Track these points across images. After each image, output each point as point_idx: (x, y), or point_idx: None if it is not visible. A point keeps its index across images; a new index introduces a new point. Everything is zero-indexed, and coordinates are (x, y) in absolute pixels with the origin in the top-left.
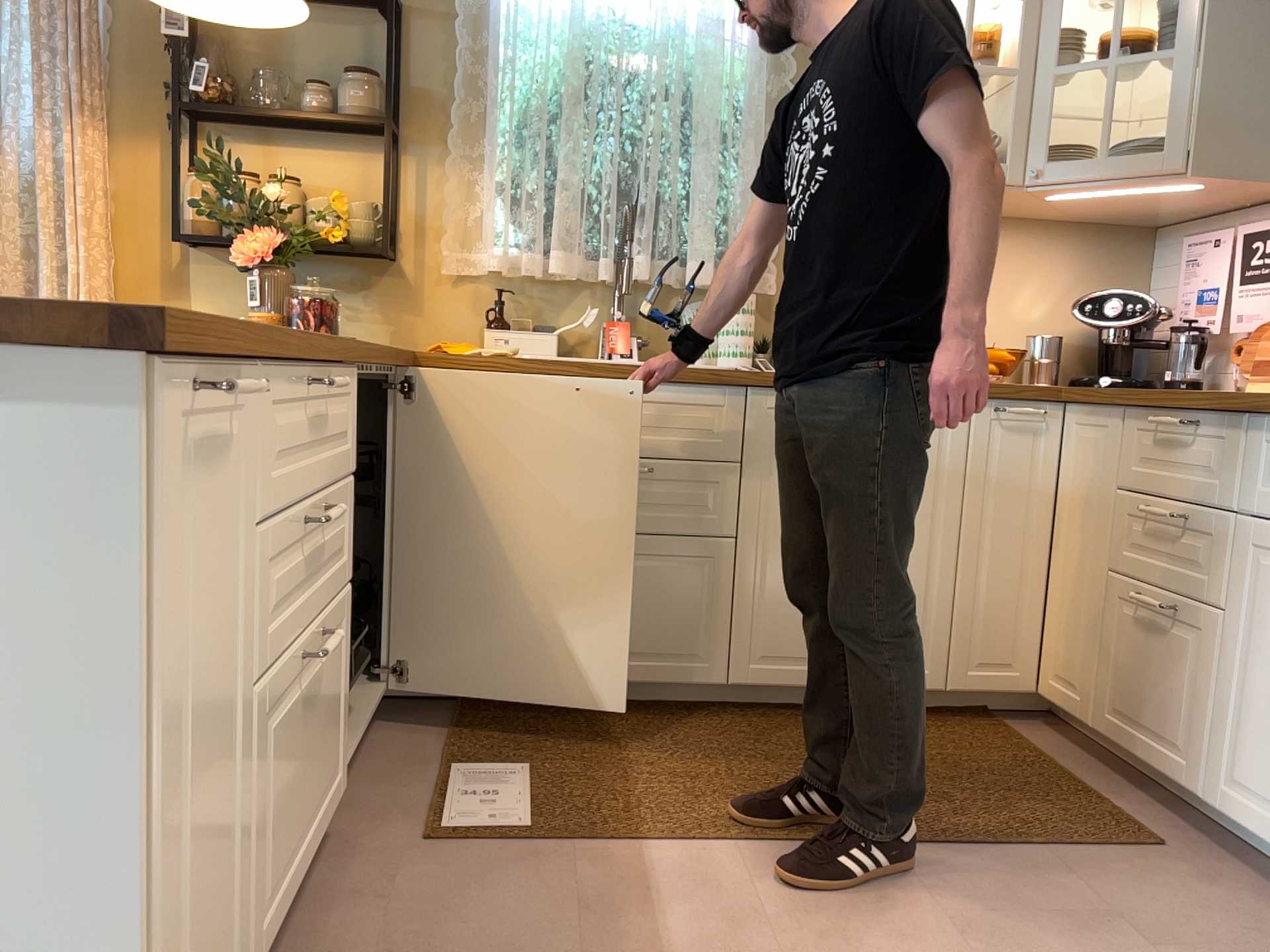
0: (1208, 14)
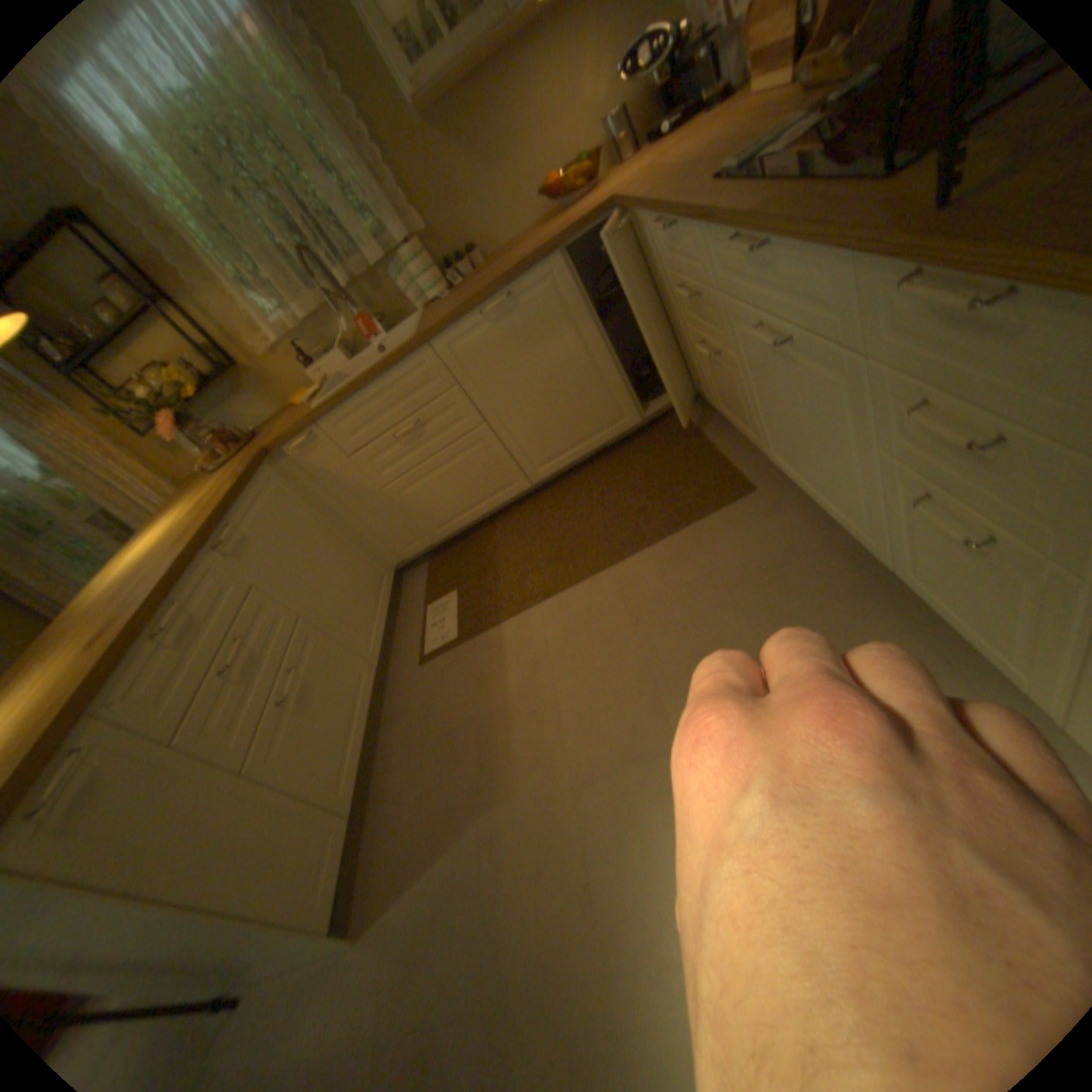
0: None
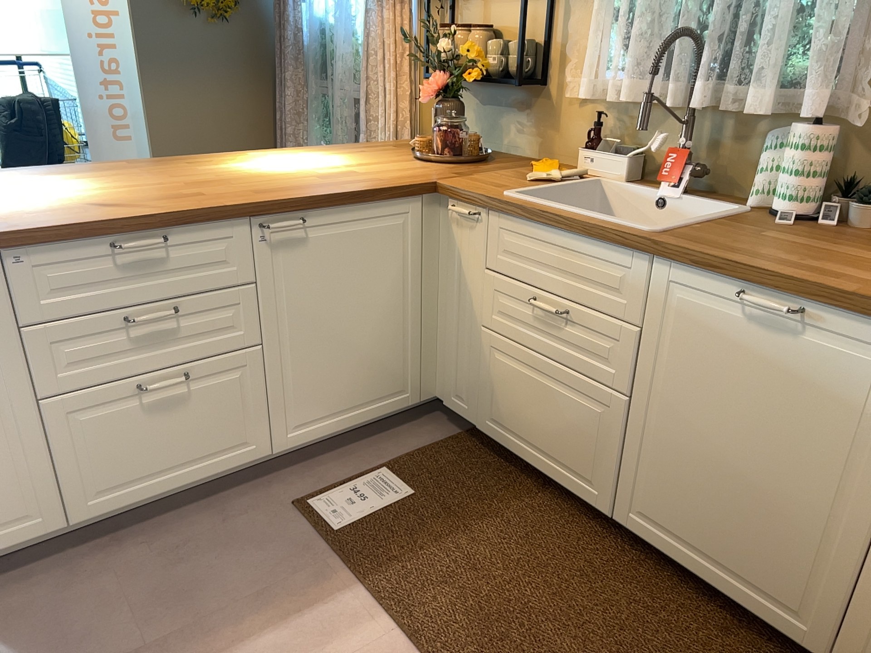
0: None
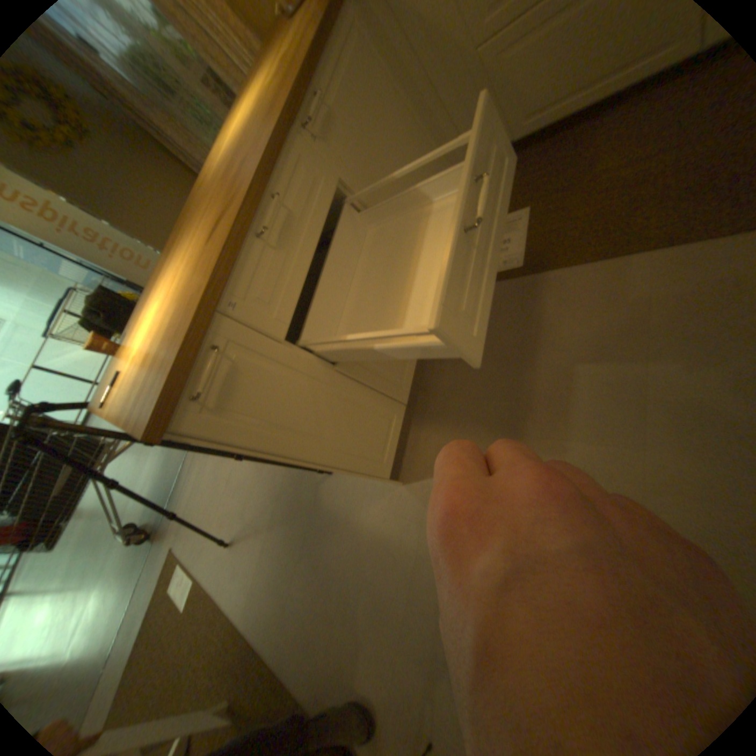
0: None
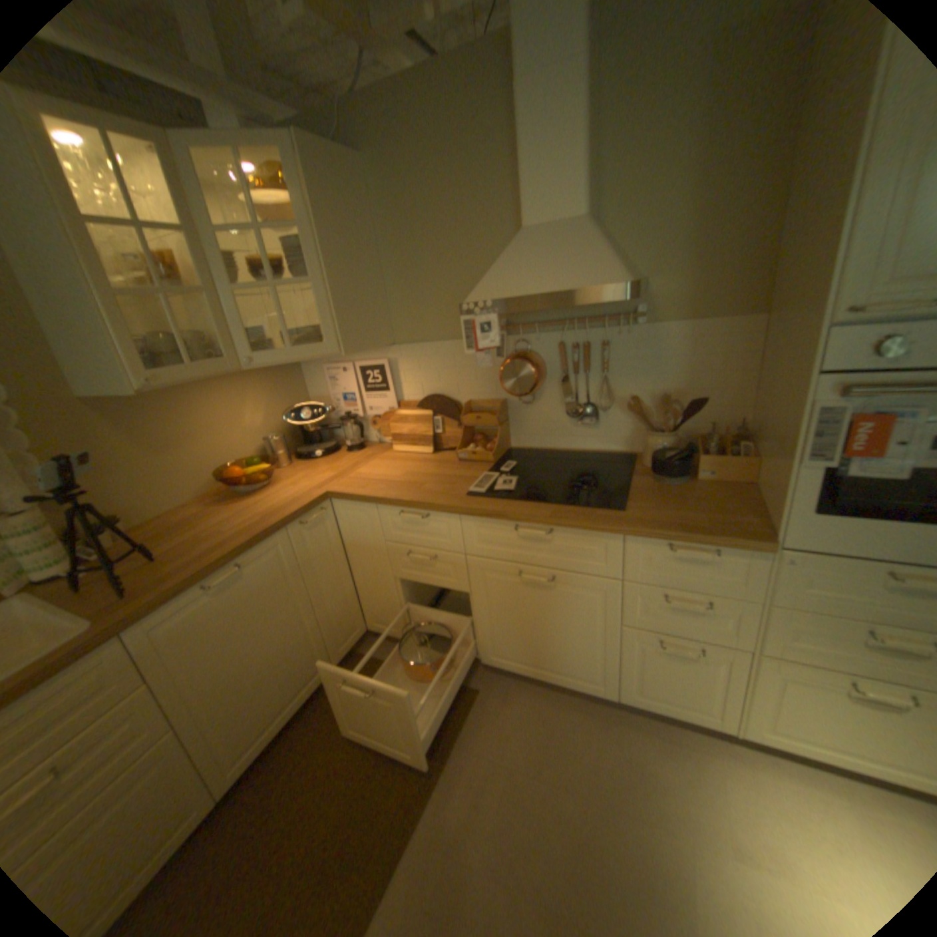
0: (320, 256)
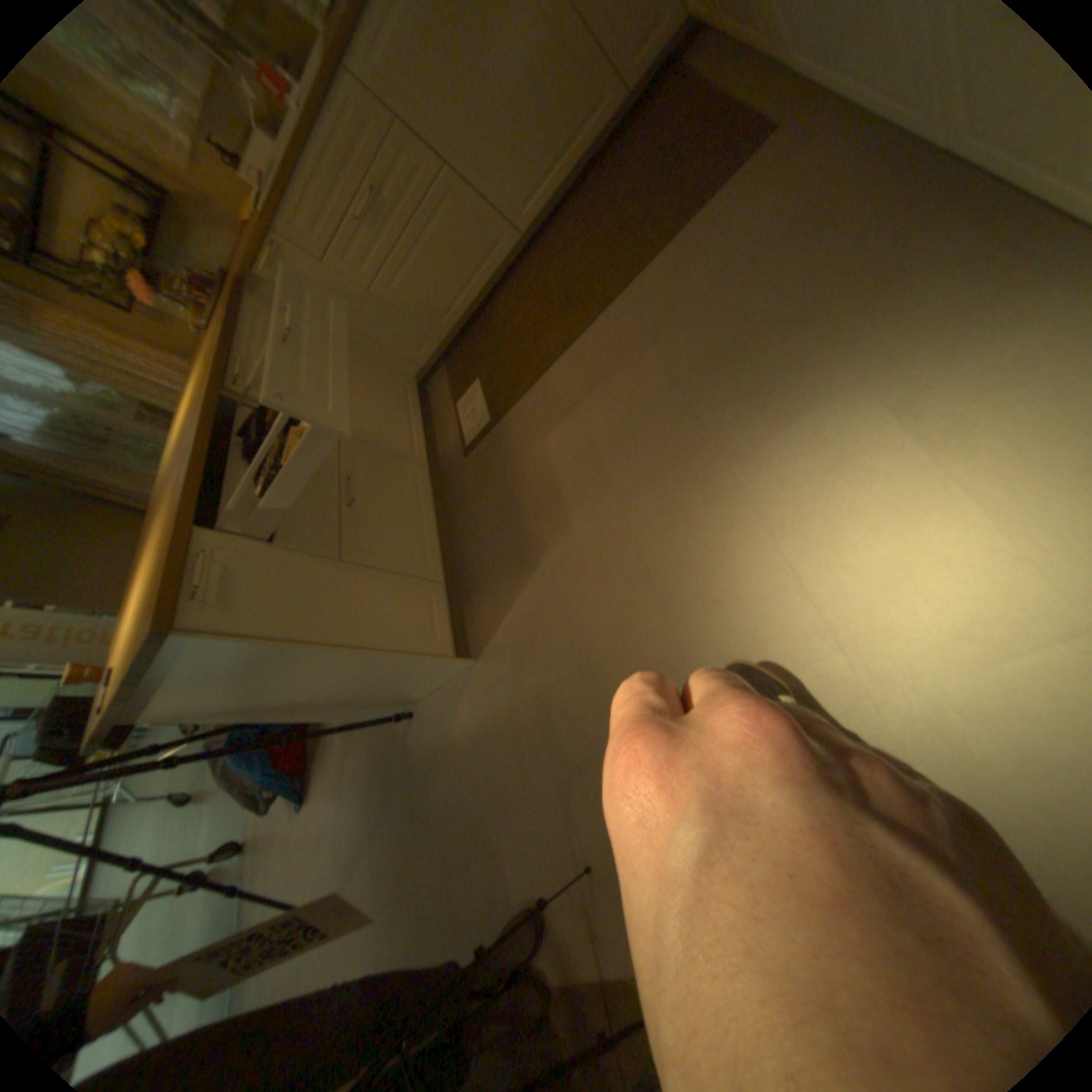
0: None
